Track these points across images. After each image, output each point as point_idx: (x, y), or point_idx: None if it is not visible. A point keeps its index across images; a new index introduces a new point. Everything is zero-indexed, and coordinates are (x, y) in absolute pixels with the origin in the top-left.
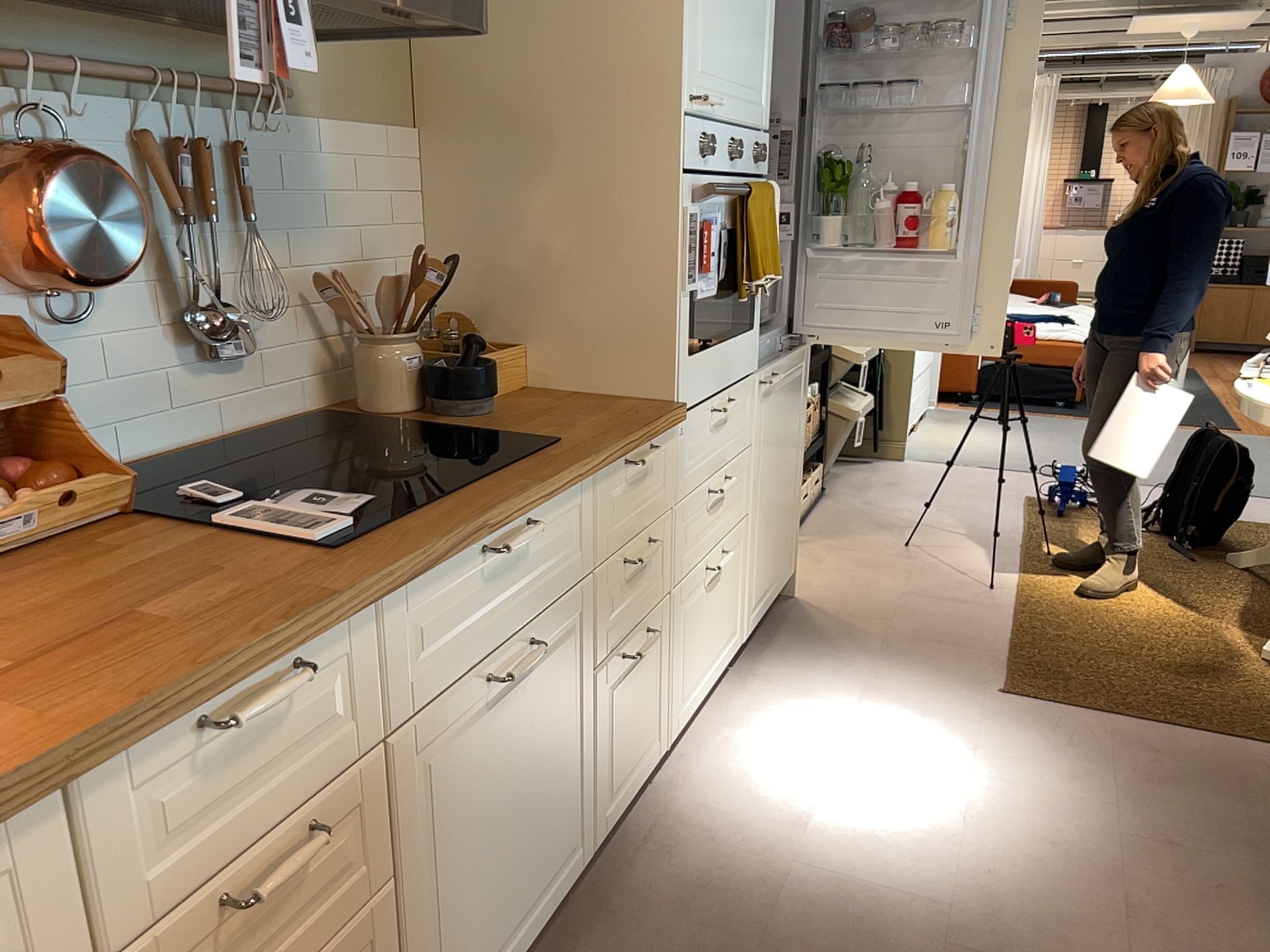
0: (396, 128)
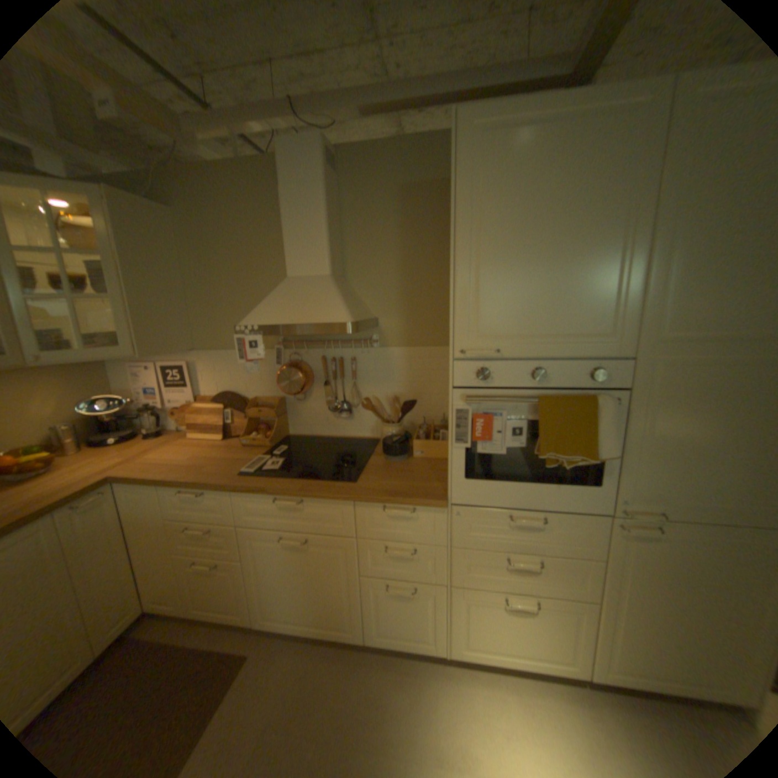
0: (435, 346)
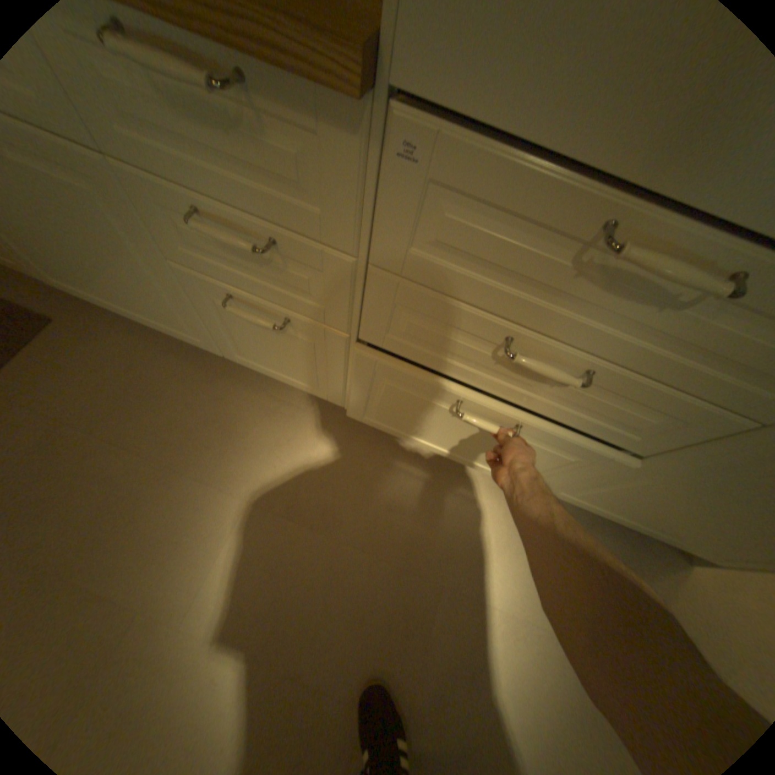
0: None
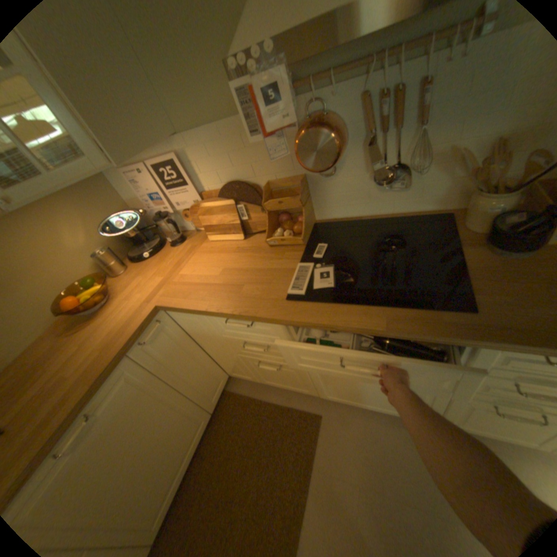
0: None
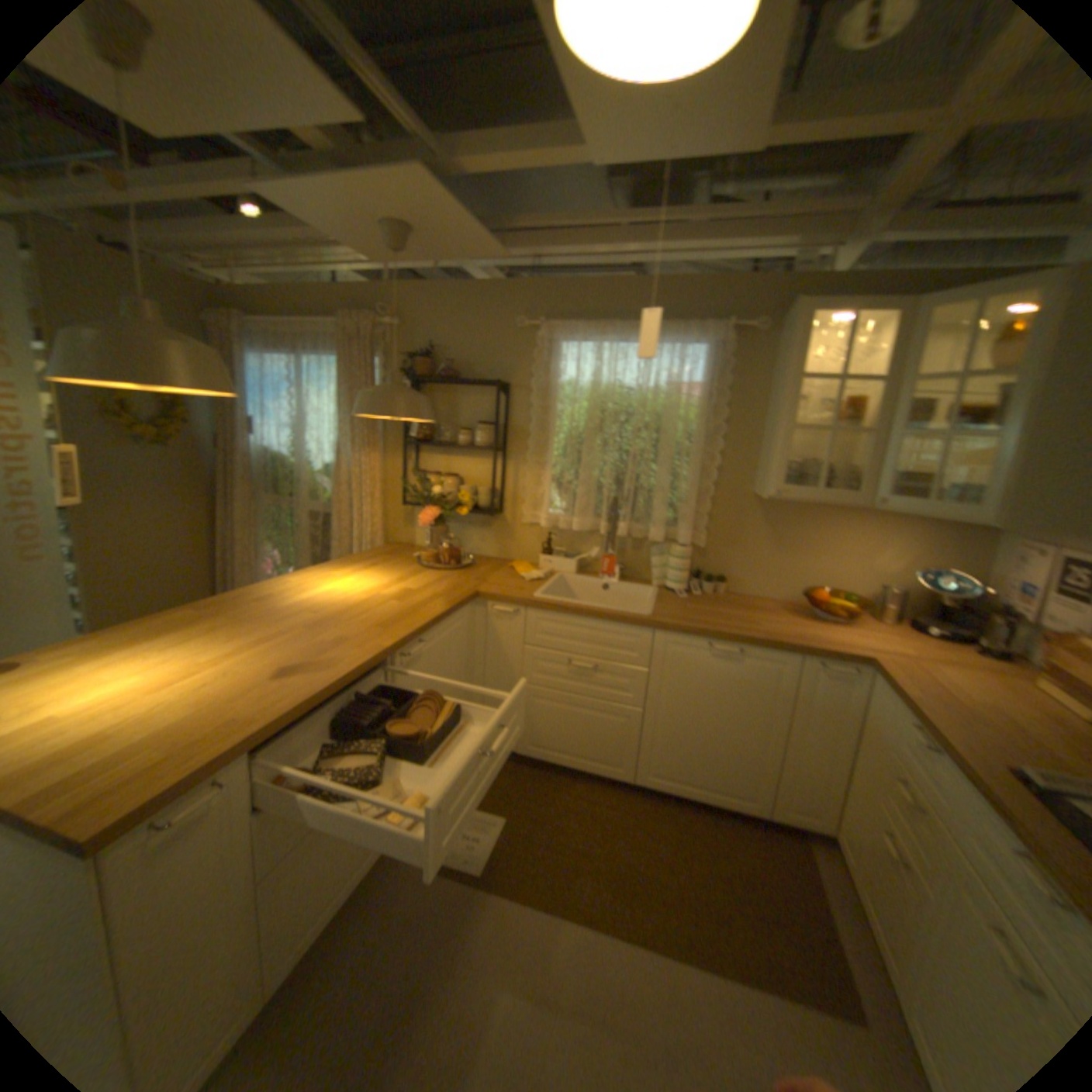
0: None
